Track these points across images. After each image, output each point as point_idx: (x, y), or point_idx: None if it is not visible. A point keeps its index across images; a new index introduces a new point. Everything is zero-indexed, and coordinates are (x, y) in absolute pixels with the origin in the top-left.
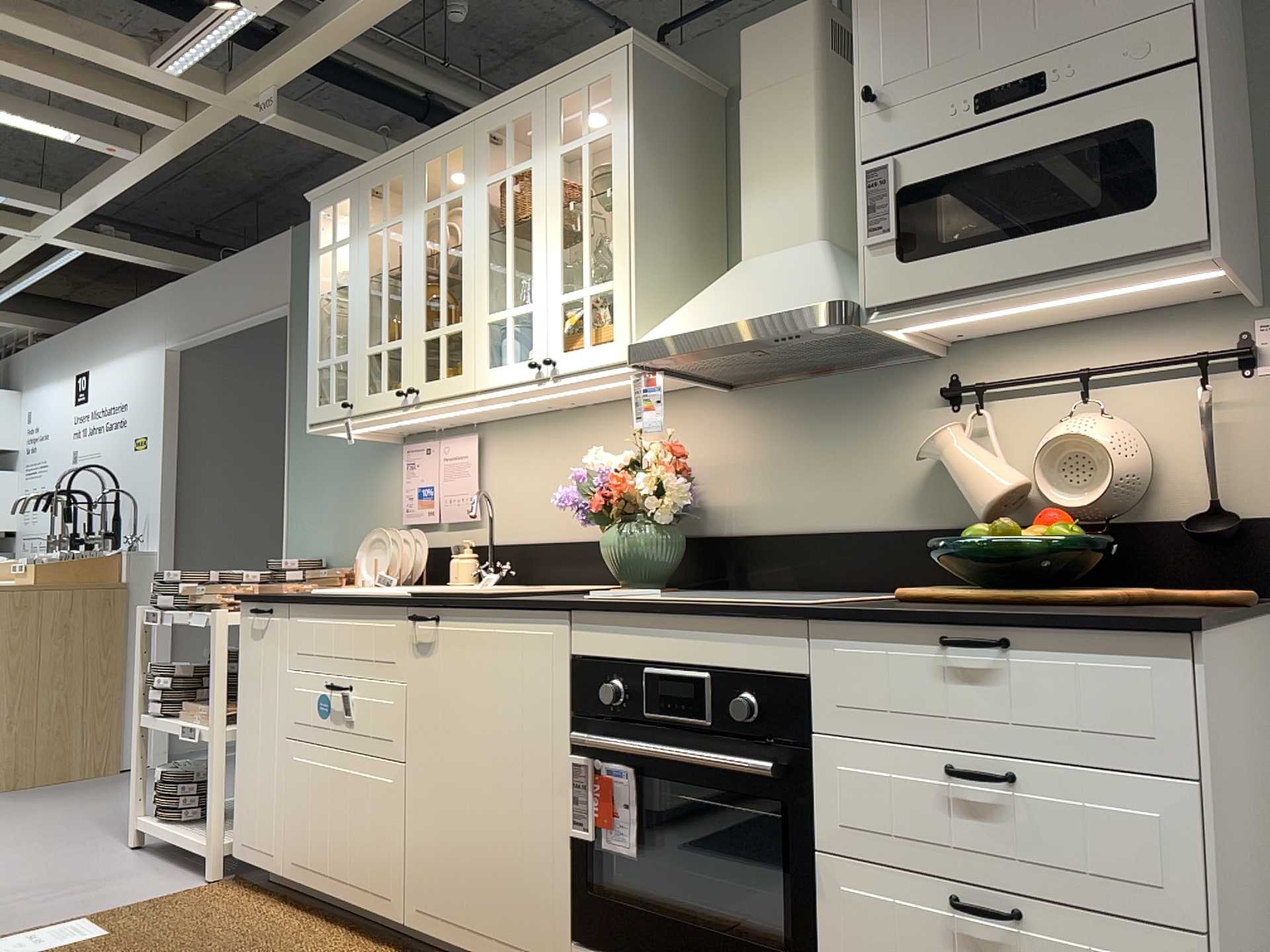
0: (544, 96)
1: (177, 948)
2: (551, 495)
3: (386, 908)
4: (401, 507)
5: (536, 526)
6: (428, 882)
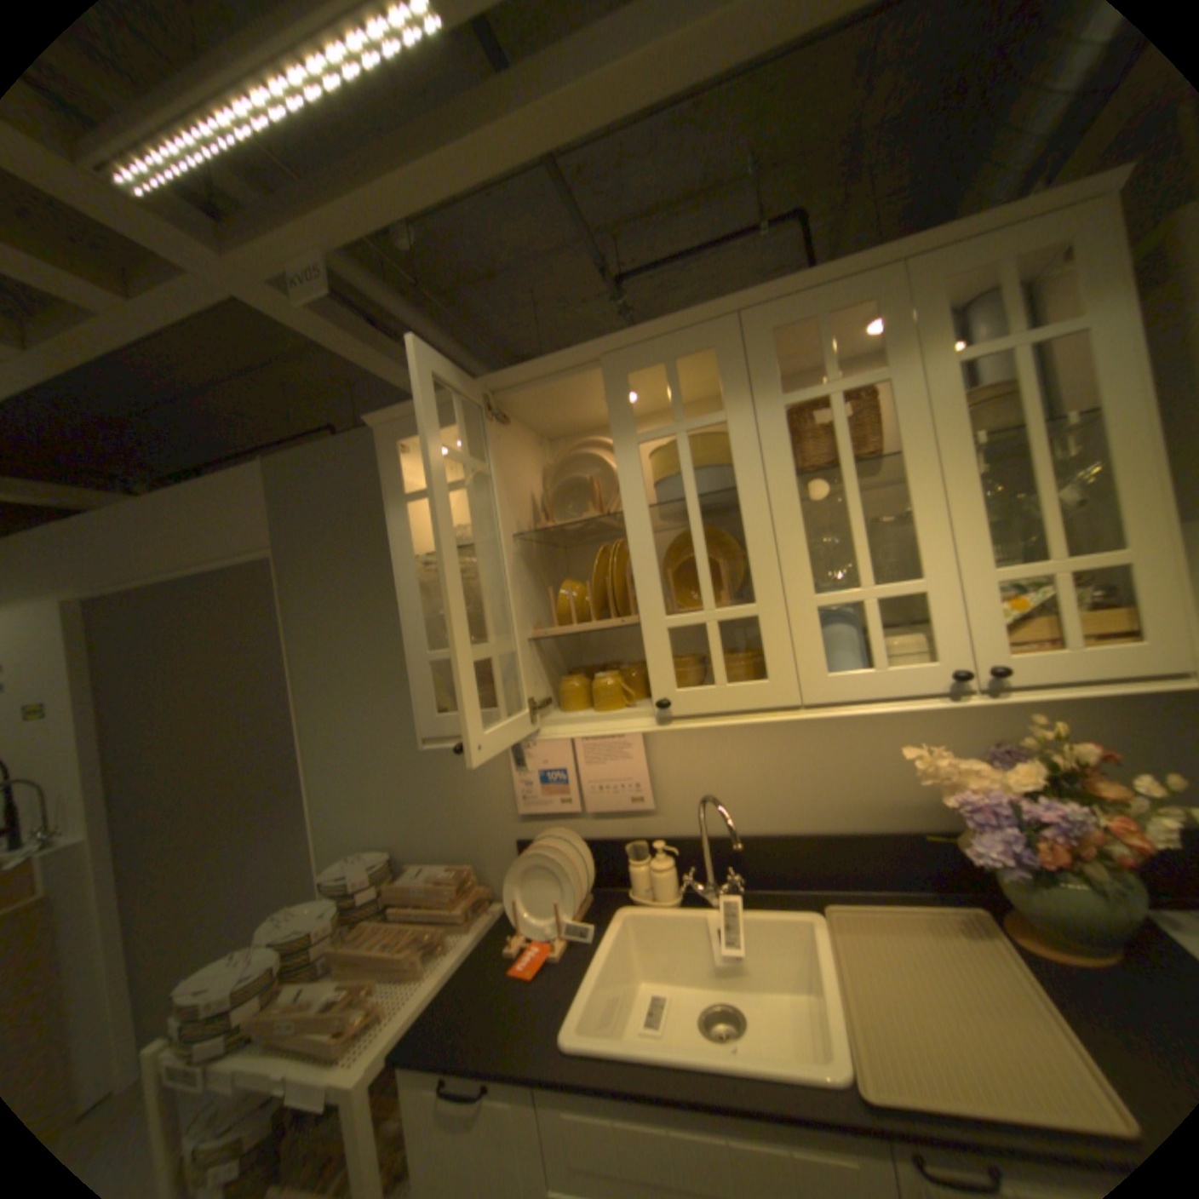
0: (906, 270)
1: None
2: (775, 779)
3: None
4: (508, 791)
5: (754, 817)
6: None
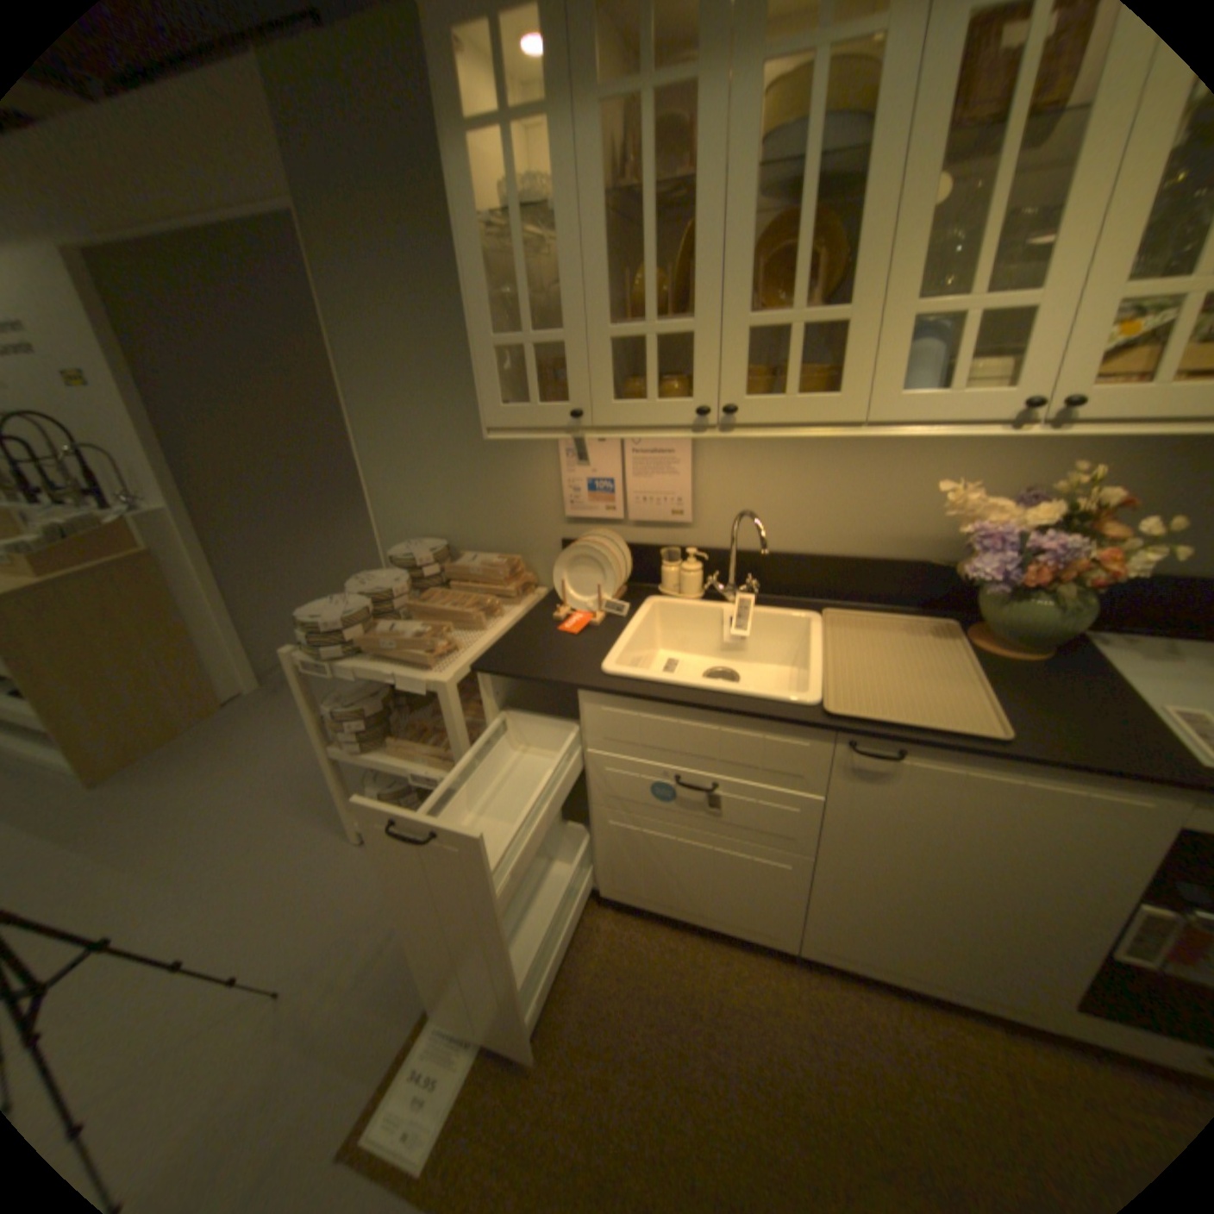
0: None
1: (584, 1035)
2: (808, 504)
3: (775, 944)
4: (556, 496)
5: (780, 536)
6: (848, 942)
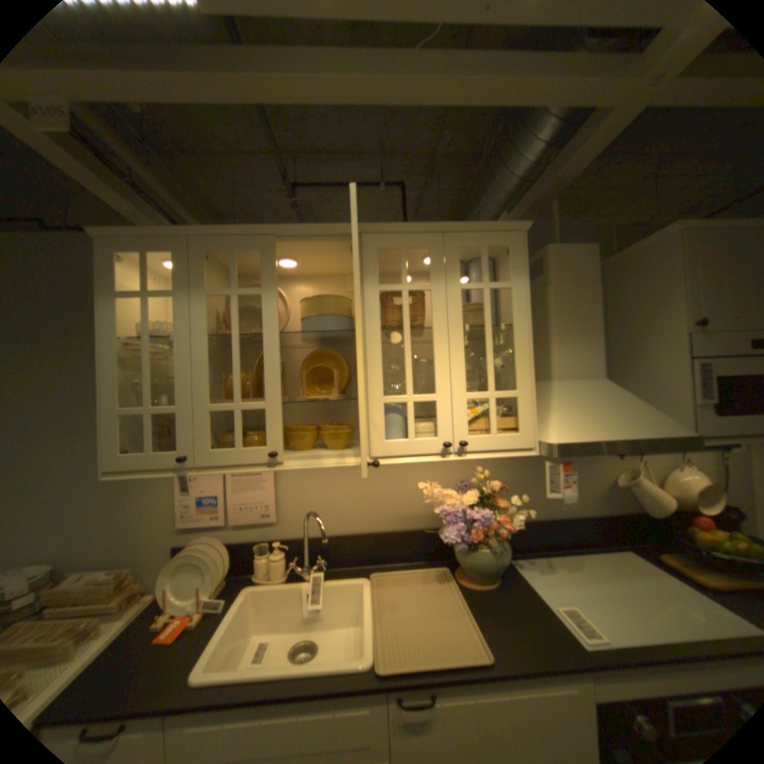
0: (443, 238)
1: None
2: (351, 501)
3: None
4: (169, 513)
5: (337, 524)
6: None
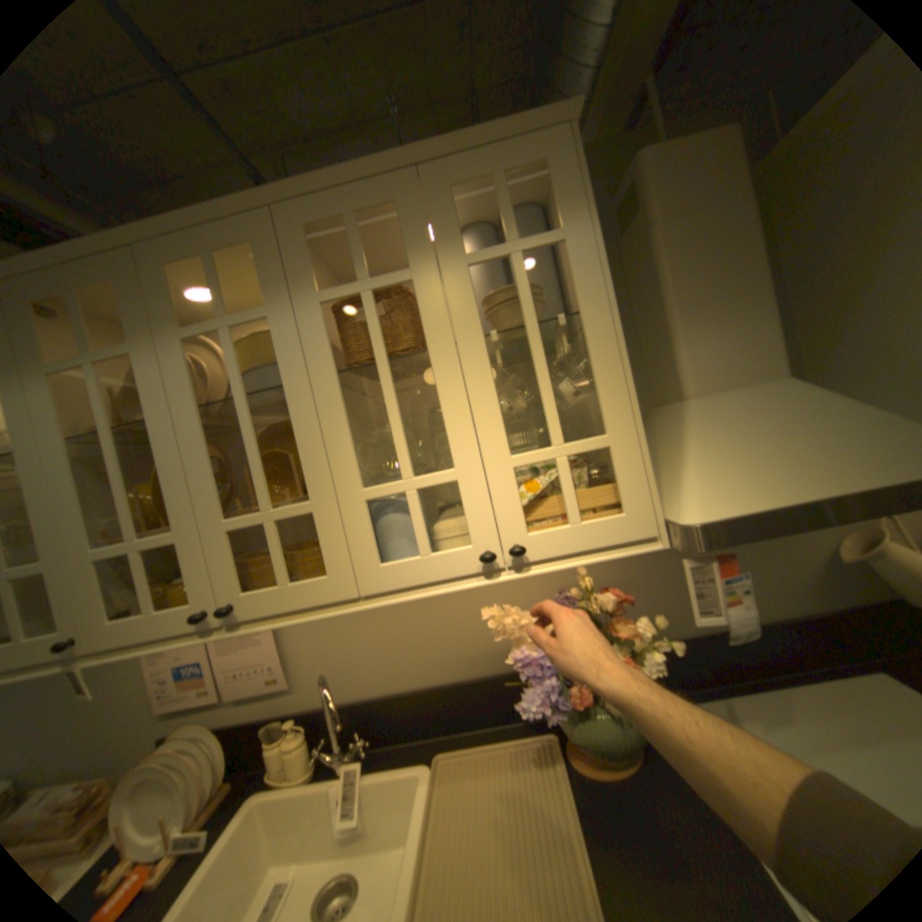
0: (416, 176)
1: None
2: (392, 642)
3: None
4: (143, 690)
5: (377, 678)
6: None
